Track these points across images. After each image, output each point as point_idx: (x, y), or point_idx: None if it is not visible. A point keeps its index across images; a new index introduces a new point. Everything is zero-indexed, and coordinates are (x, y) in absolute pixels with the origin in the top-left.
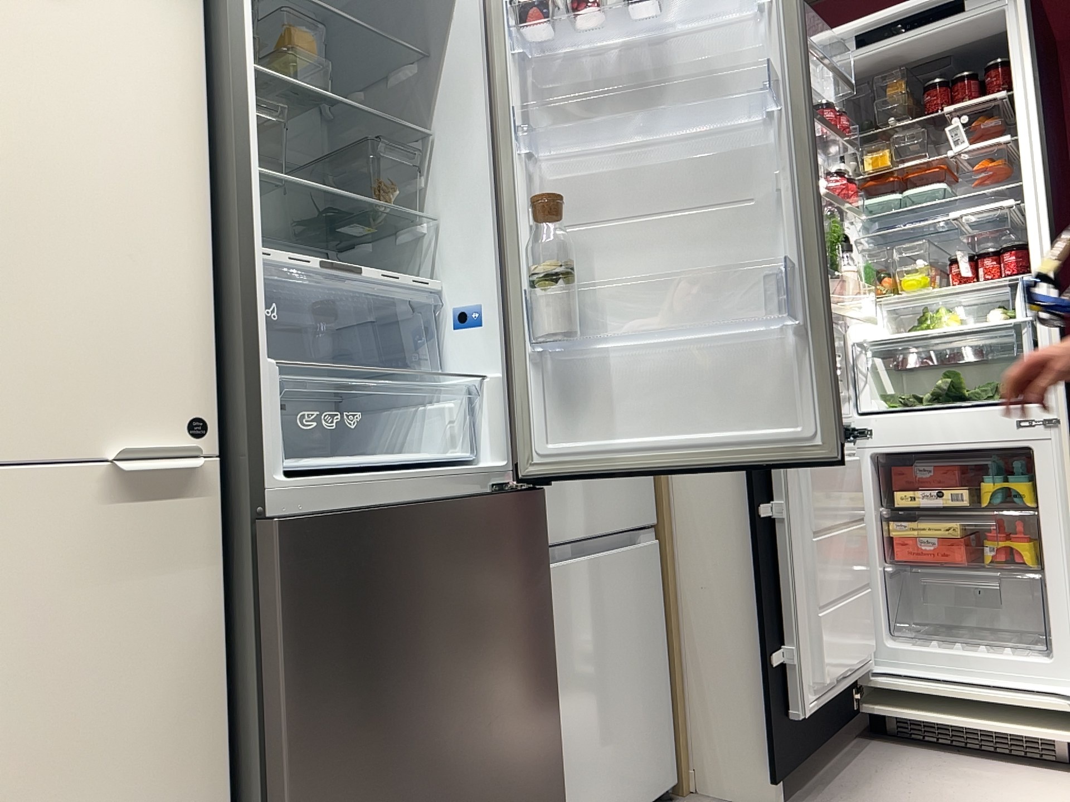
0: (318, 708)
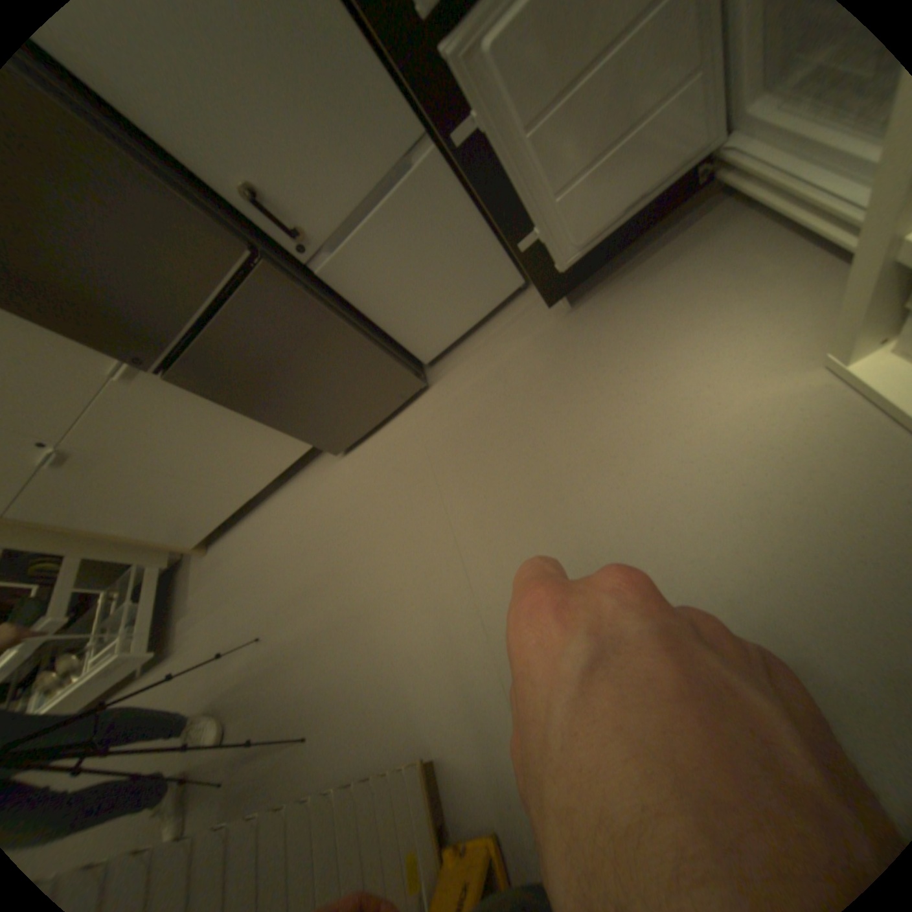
0: (244, 403)
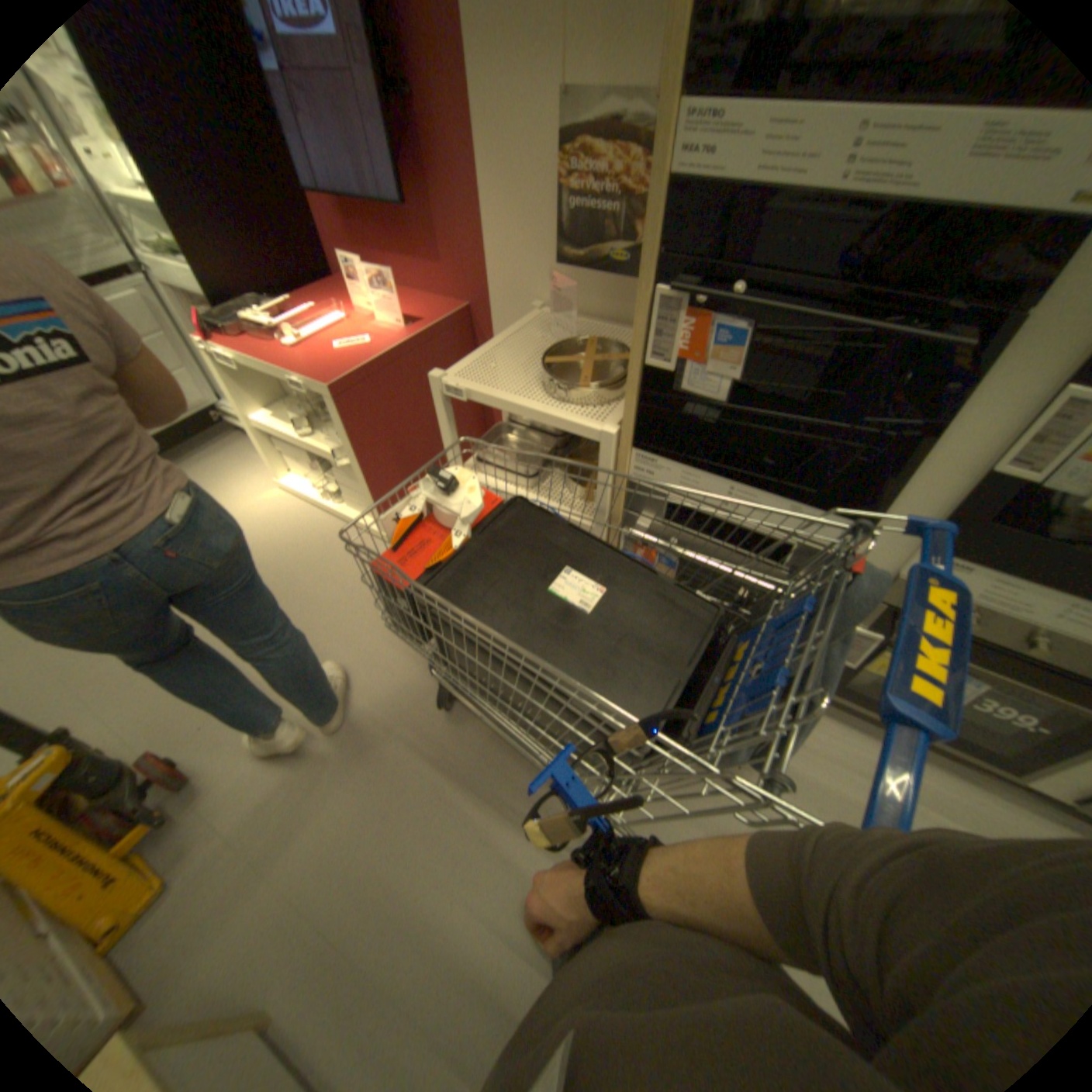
0: None
